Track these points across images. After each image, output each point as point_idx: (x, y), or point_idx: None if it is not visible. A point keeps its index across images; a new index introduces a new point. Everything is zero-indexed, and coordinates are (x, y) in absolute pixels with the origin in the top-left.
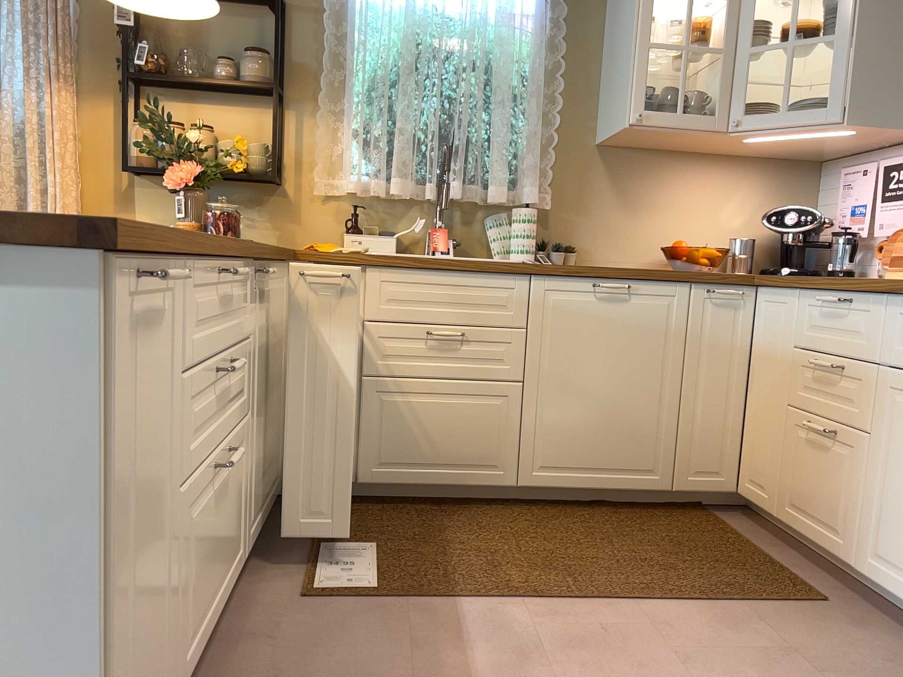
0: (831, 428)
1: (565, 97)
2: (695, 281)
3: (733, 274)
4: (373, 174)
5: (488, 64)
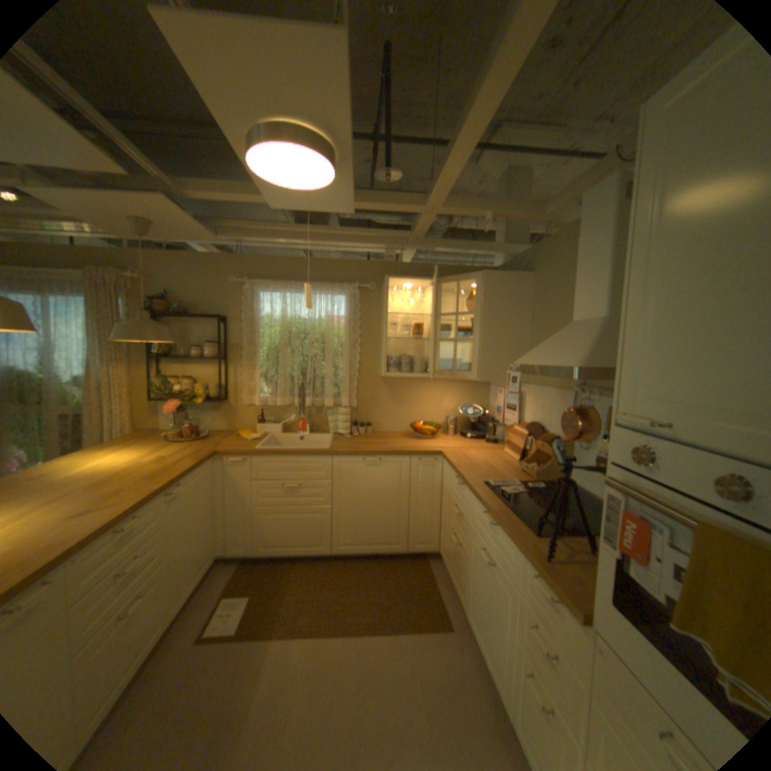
0: (460, 541)
1: (363, 353)
2: (411, 455)
3: (433, 448)
4: (270, 395)
5: (324, 340)
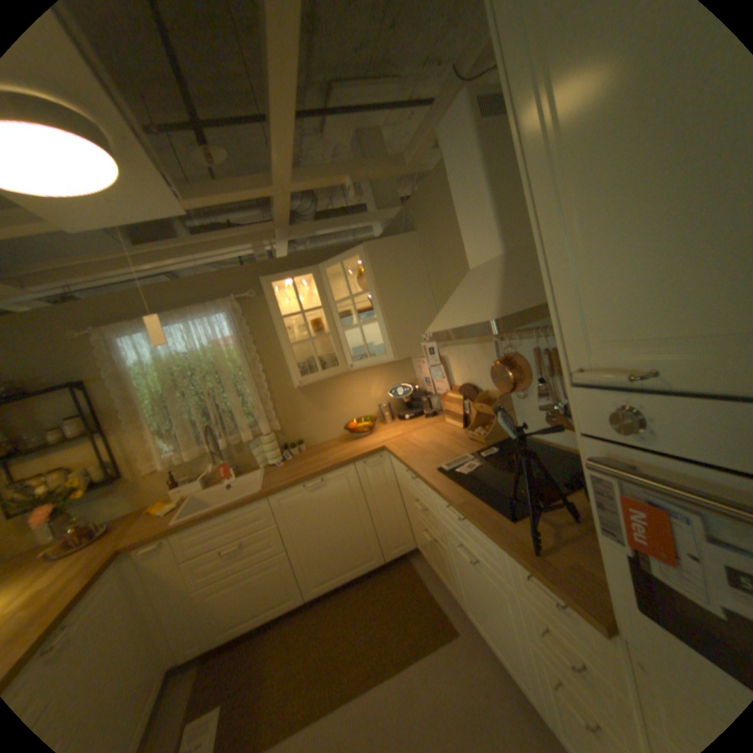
0: (433, 537)
1: (267, 368)
2: (354, 462)
3: (374, 445)
4: (172, 452)
5: (217, 370)
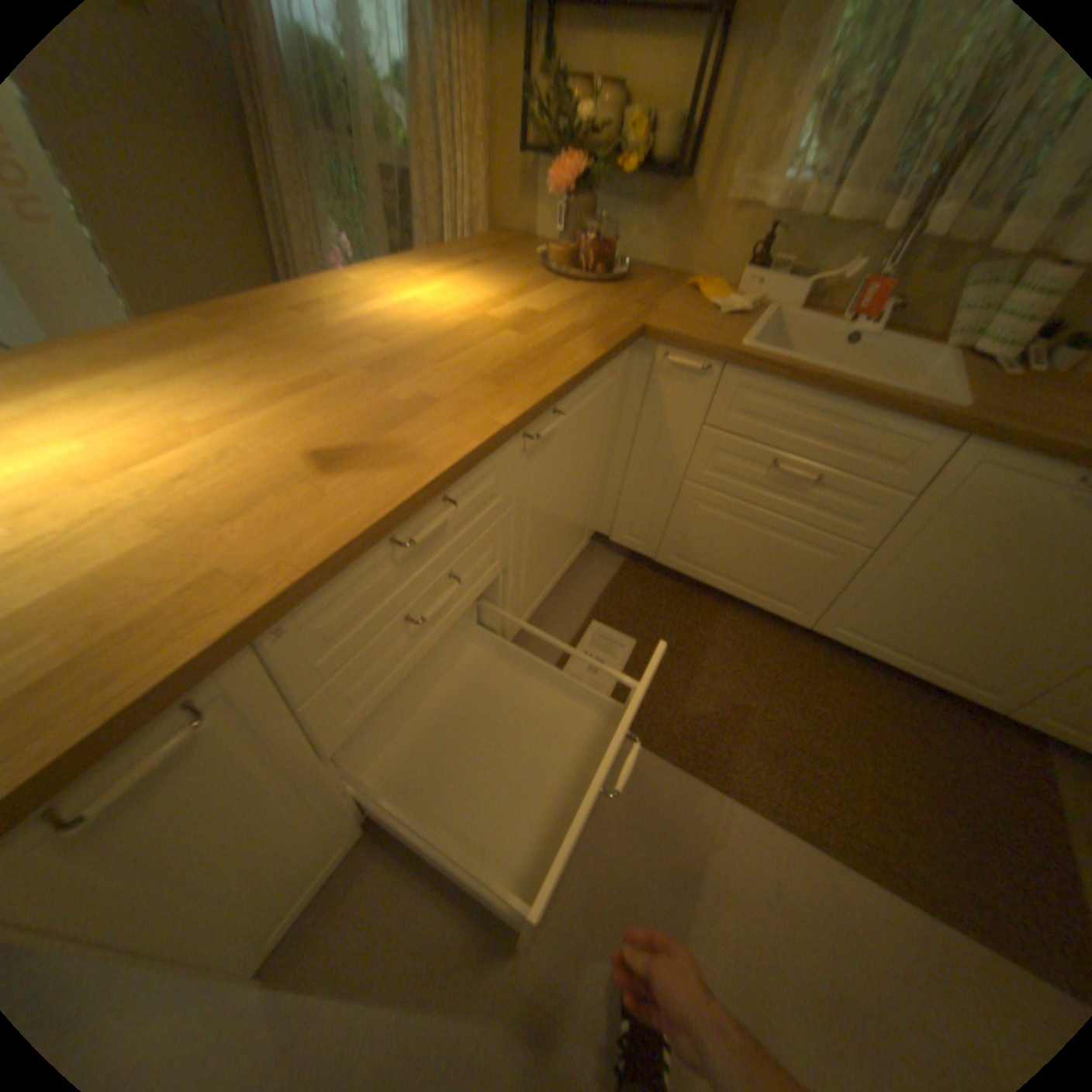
0: None
1: None
2: None
3: None
4: (819, 172)
5: None
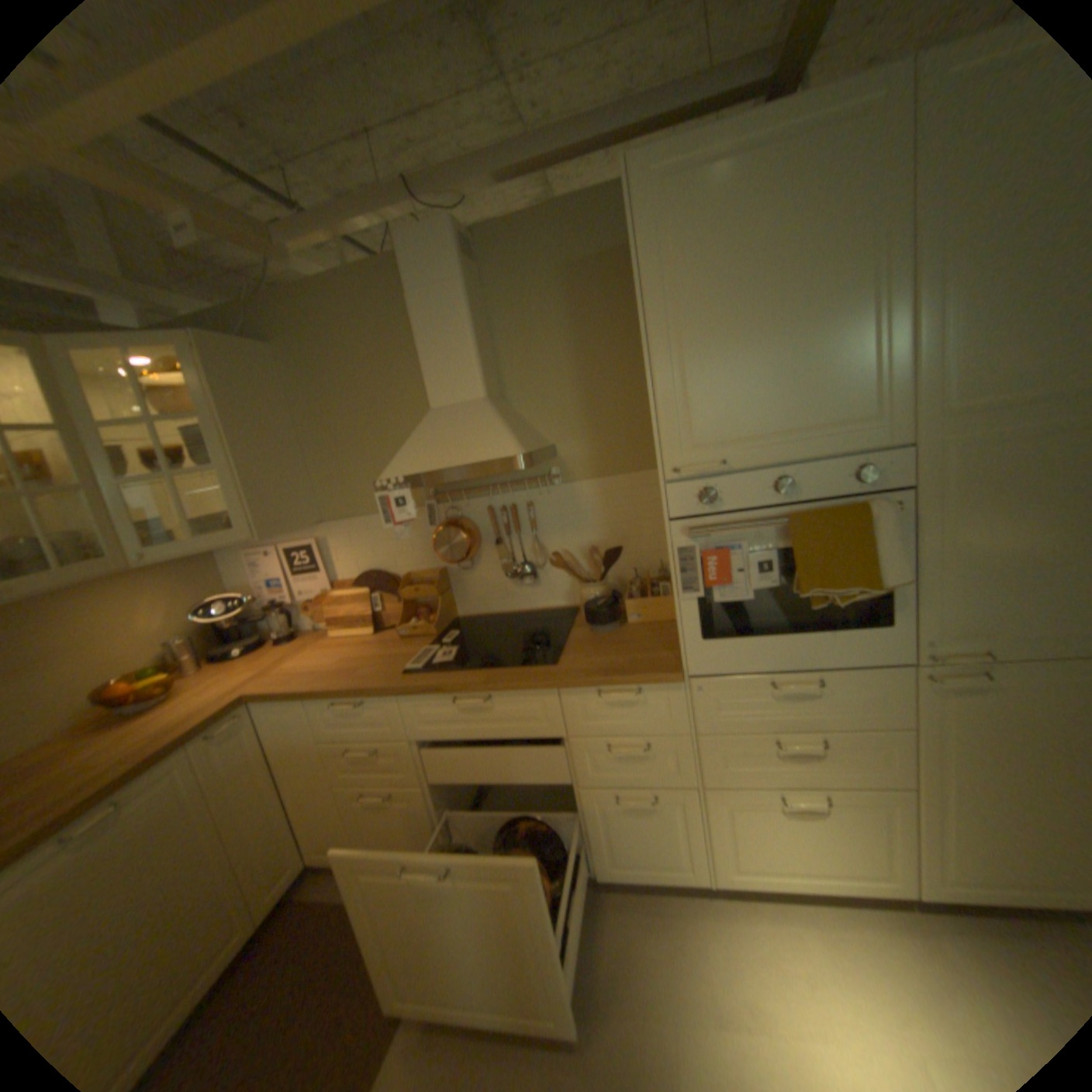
0: (382, 795)
1: None
2: (187, 745)
3: (213, 706)
4: None
5: None
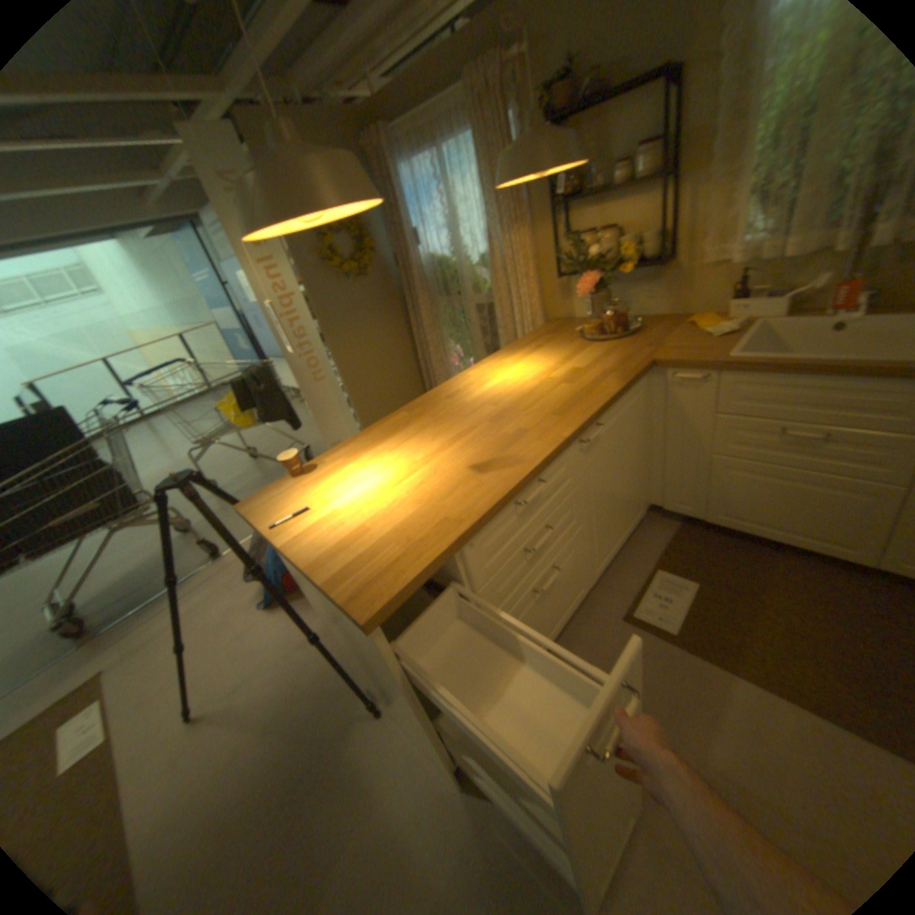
0: None
1: None
2: None
3: None
4: (767, 233)
5: None
